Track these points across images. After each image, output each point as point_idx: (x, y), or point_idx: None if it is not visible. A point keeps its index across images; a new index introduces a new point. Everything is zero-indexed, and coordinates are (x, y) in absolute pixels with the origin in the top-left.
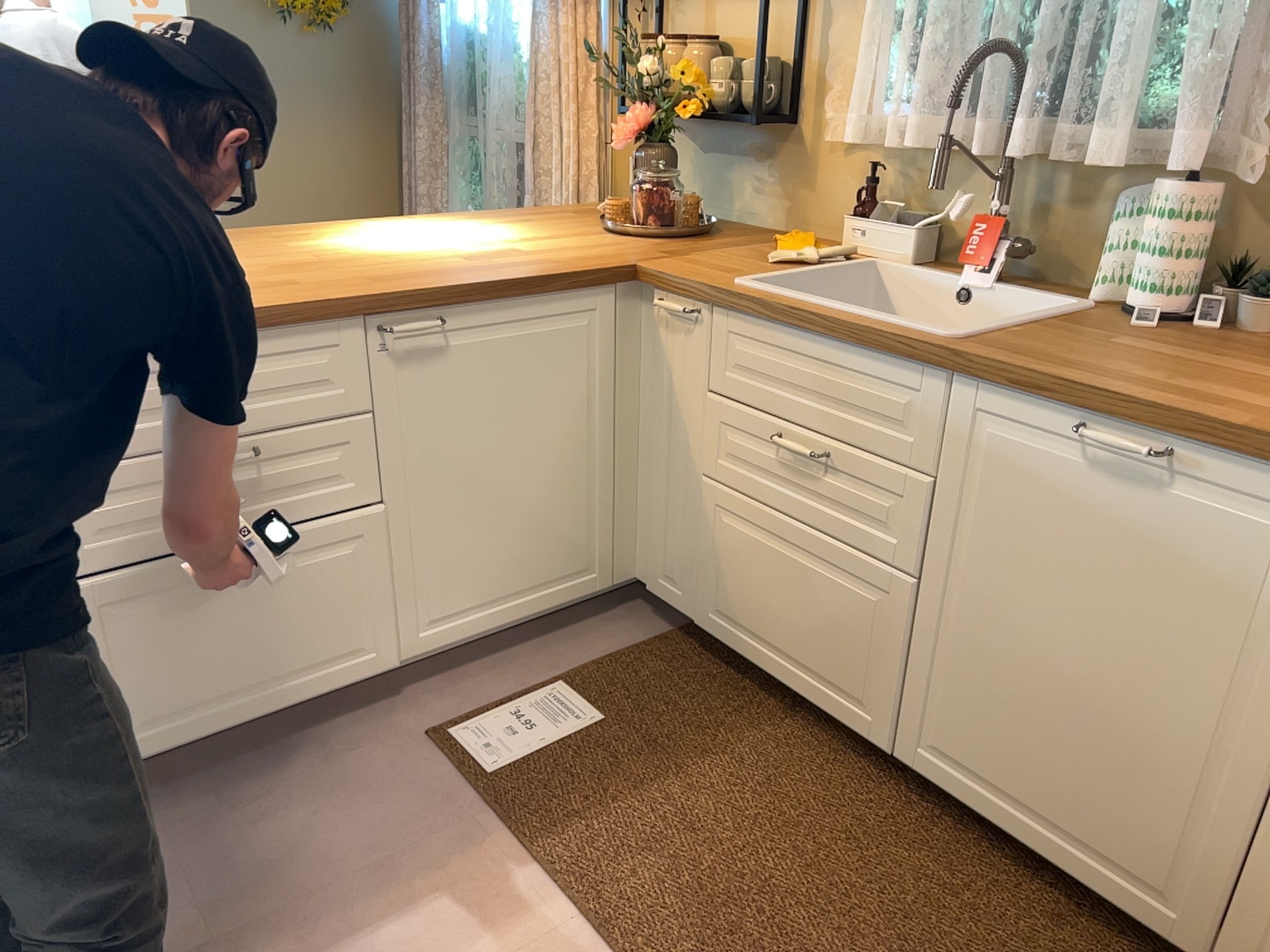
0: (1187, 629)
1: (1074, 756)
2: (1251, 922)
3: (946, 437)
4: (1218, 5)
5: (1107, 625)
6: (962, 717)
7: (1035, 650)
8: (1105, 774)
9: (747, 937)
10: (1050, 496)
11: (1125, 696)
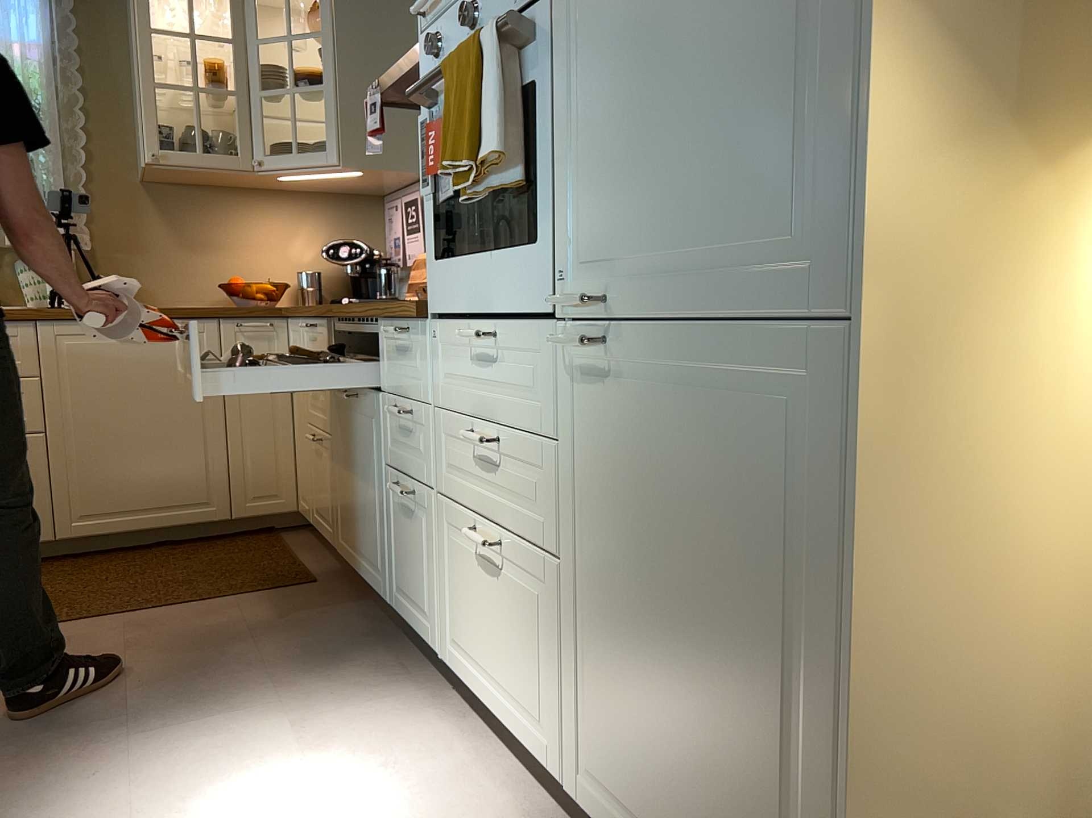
0: (178, 389)
1: (153, 470)
2: (237, 487)
3: (39, 354)
4: (47, 177)
5: (148, 404)
6: (92, 489)
7: (120, 433)
8: (168, 468)
9: (80, 601)
10: (106, 360)
11: (165, 429)
